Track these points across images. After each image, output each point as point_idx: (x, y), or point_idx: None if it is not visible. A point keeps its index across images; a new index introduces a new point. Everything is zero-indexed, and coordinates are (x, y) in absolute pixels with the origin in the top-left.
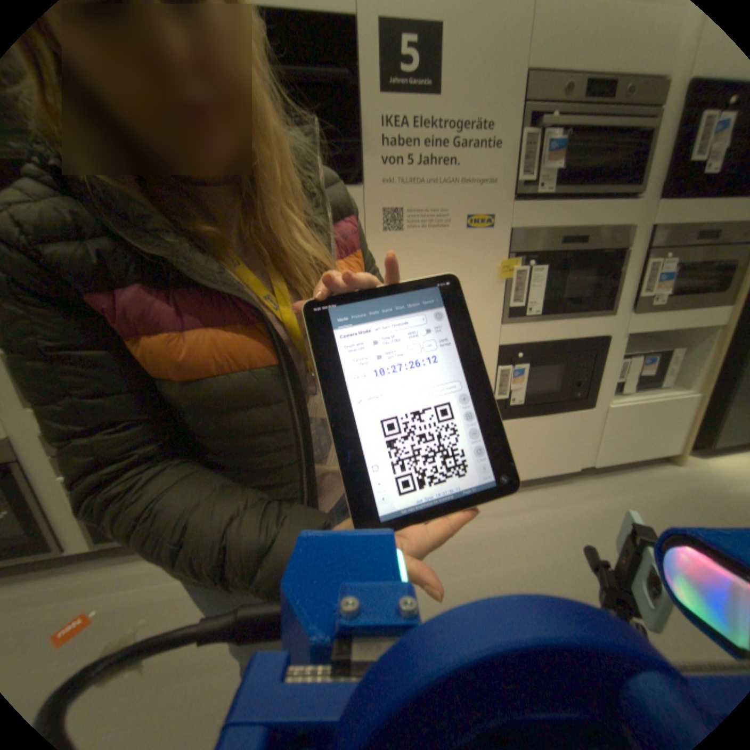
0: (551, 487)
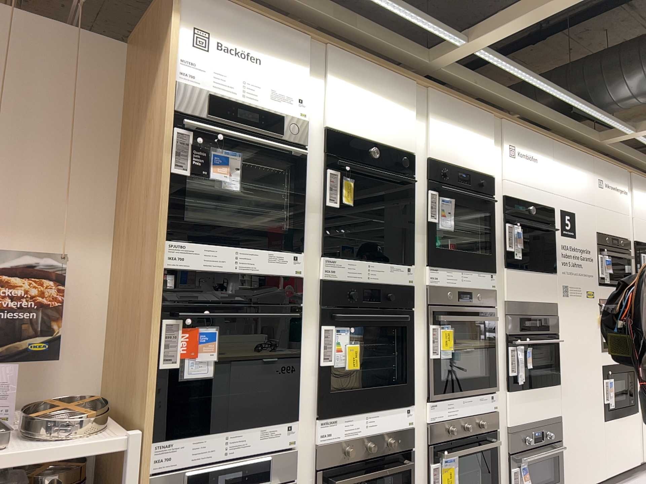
0: (631, 479)
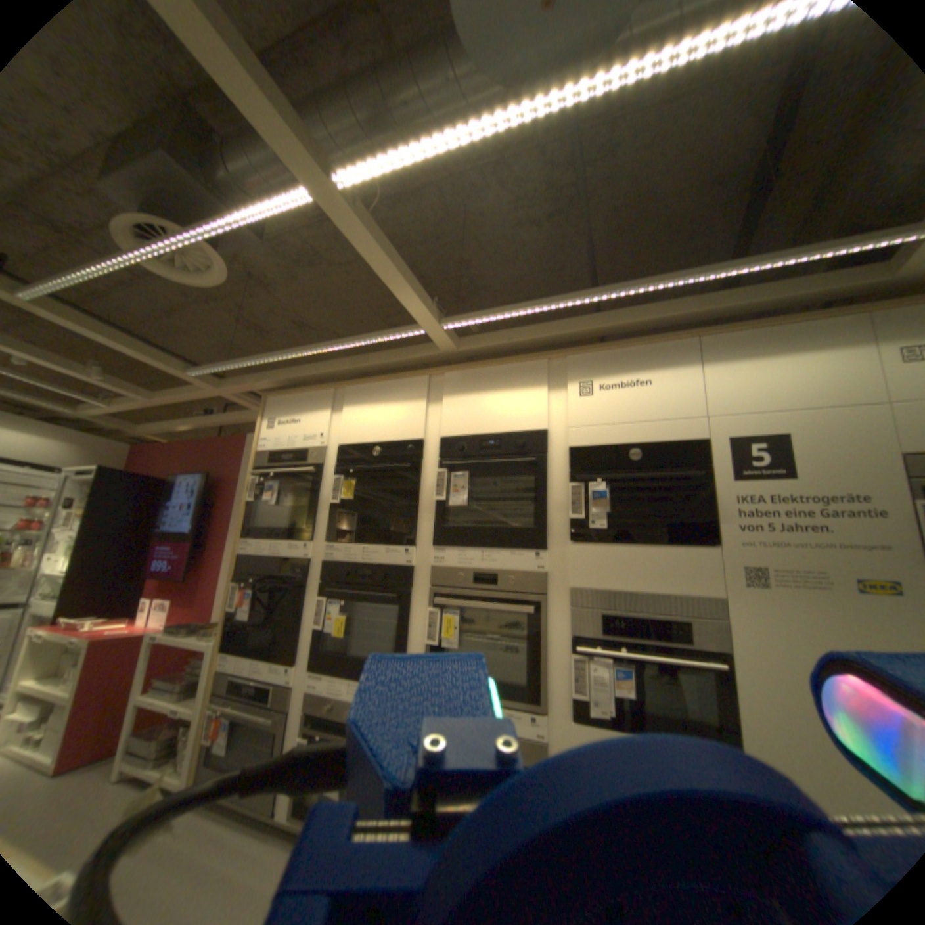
0: None
